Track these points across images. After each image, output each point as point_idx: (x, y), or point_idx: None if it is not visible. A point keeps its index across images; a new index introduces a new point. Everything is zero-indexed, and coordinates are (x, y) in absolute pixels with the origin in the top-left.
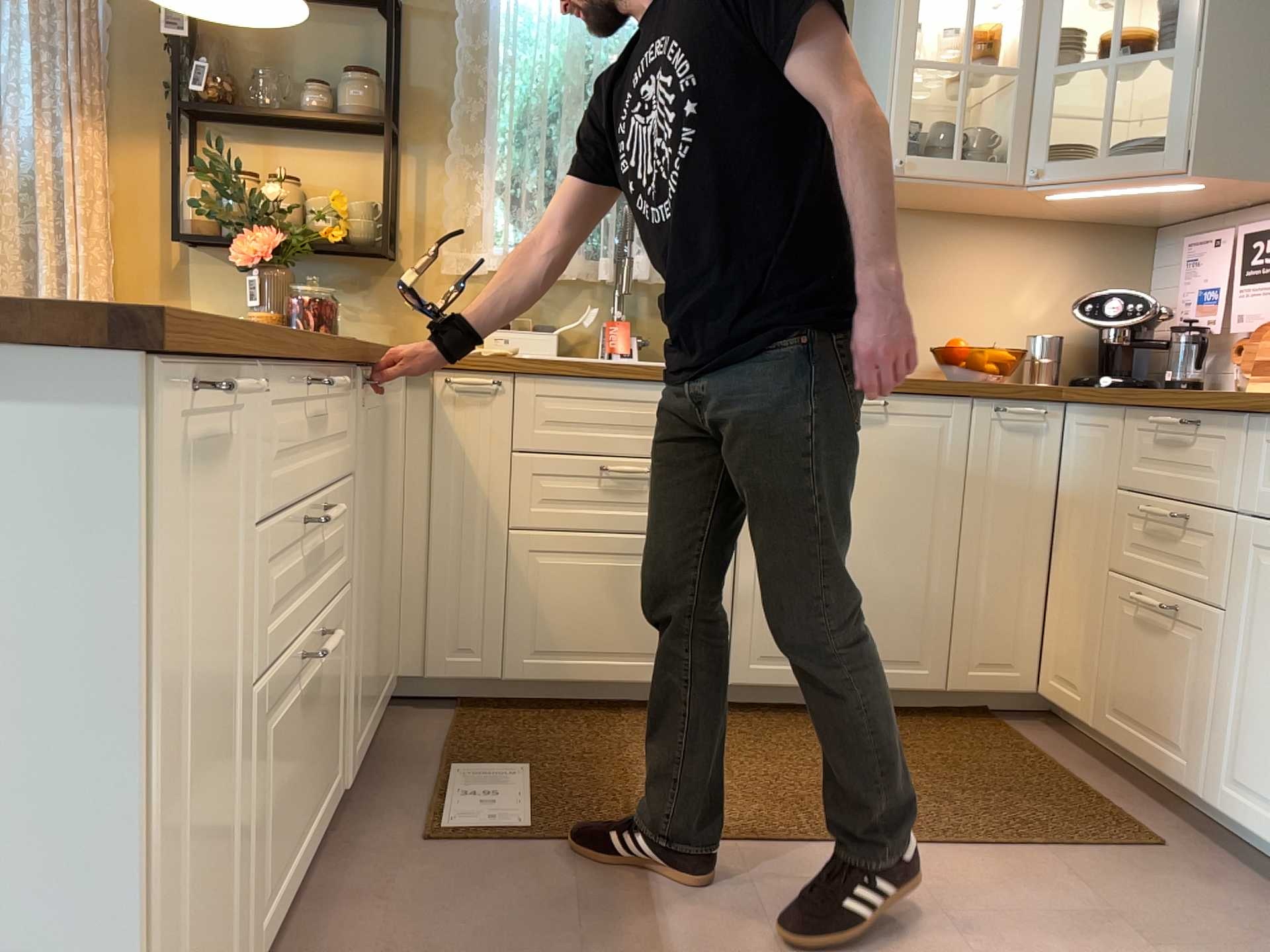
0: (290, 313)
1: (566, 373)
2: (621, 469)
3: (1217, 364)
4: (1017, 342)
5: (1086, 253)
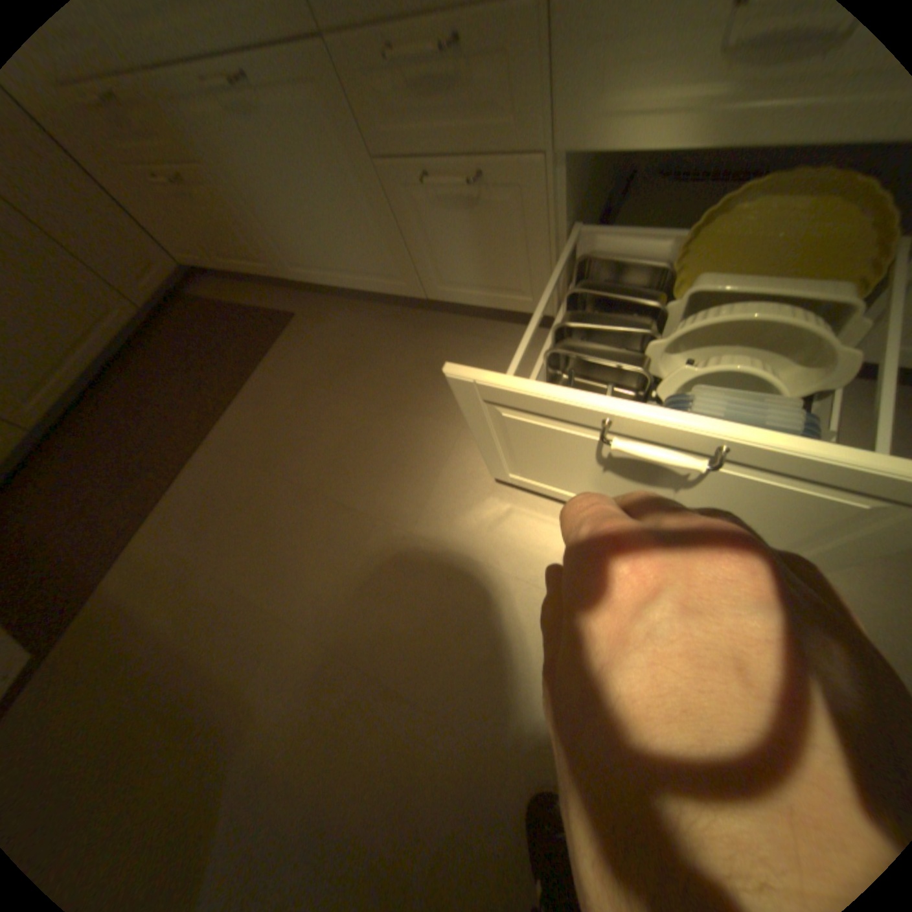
0: None
1: None
2: None
3: None
4: None
5: None
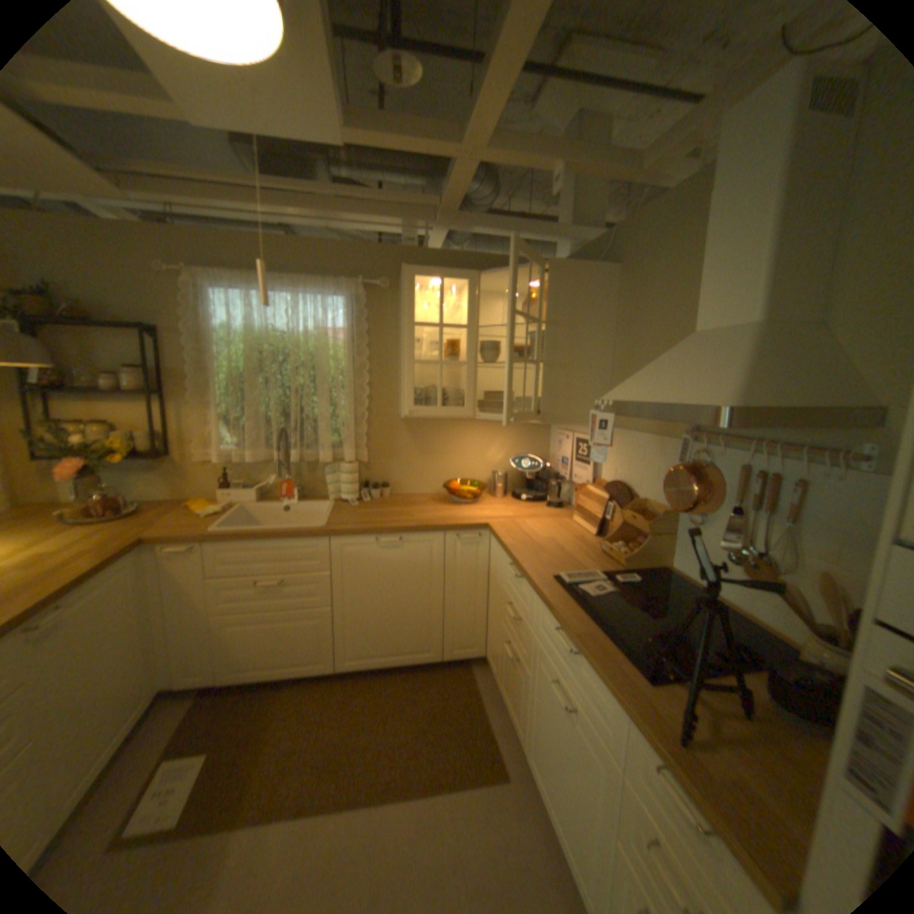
0: (86, 508)
1: (228, 542)
2: (262, 586)
3: (570, 491)
4: (488, 473)
5: (518, 431)
